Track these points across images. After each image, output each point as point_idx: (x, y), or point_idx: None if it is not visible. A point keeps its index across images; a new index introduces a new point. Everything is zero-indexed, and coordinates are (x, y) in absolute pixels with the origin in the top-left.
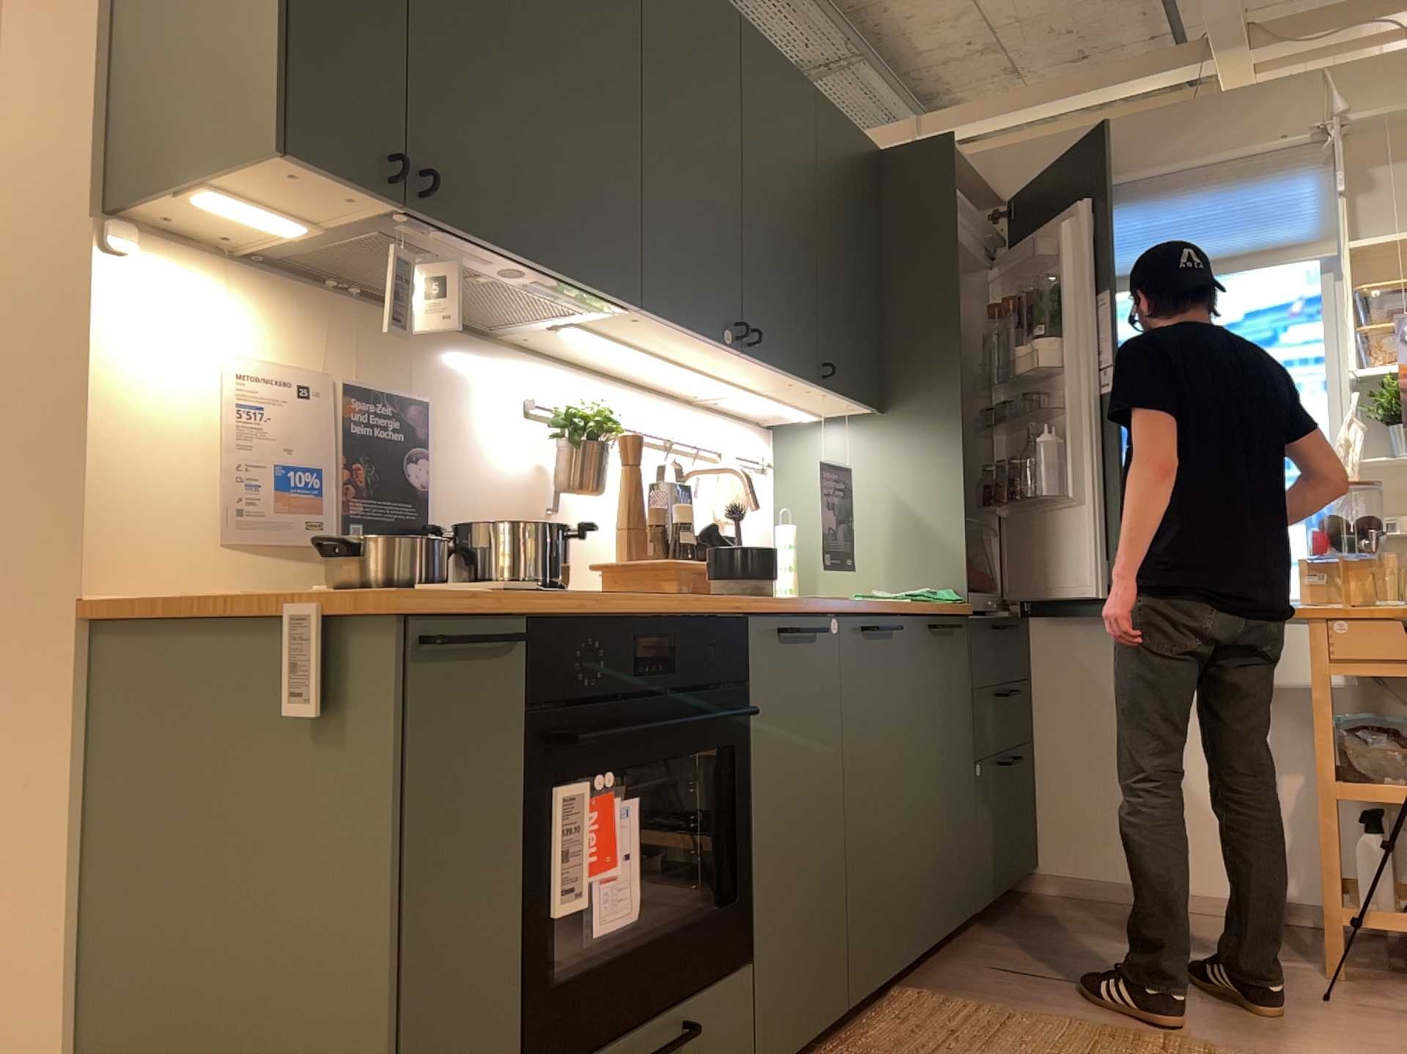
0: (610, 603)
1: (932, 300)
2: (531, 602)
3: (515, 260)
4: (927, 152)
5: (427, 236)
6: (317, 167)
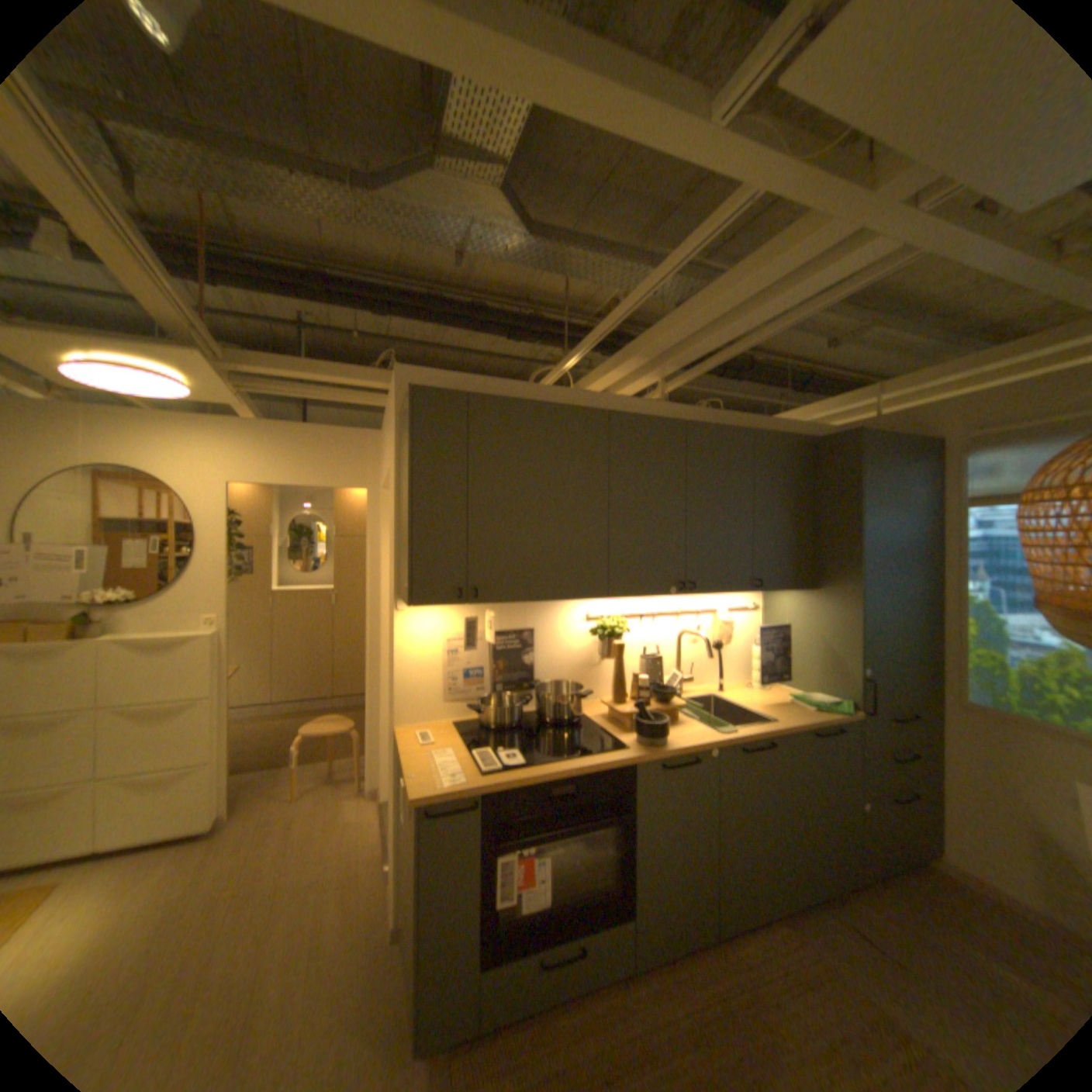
0: (539, 775)
1: (846, 529)
2: (481, 791)
3: (530, 601)
4: (846, 437)
5: (487, 603)
6: (427, 604)
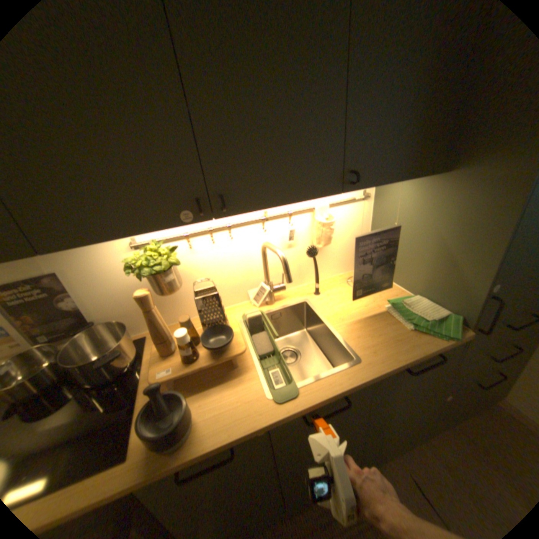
0: None
1: None
2: None
3: None
4: None
5: None
6: None
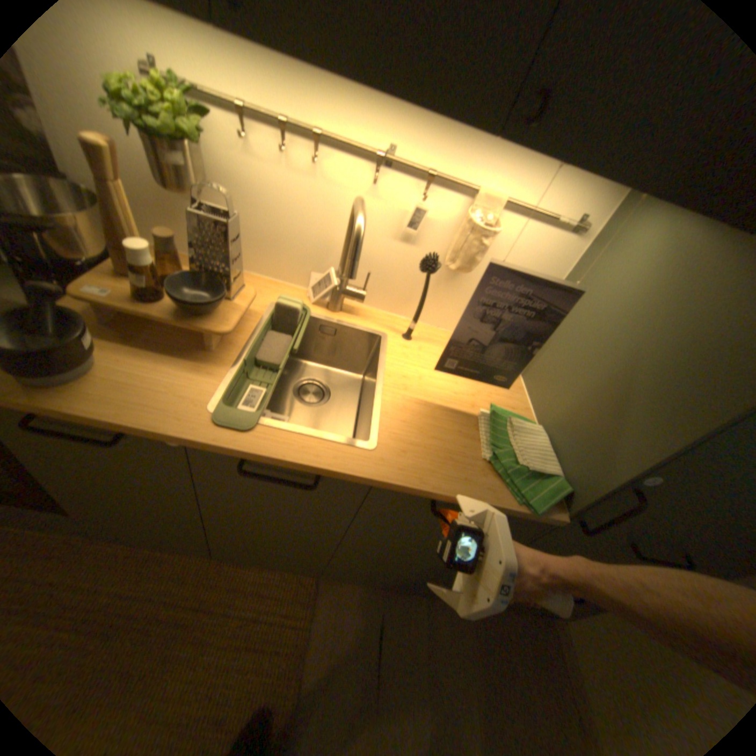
0: None
1: None
2: None
3: None
4: None
5: None
6: None
